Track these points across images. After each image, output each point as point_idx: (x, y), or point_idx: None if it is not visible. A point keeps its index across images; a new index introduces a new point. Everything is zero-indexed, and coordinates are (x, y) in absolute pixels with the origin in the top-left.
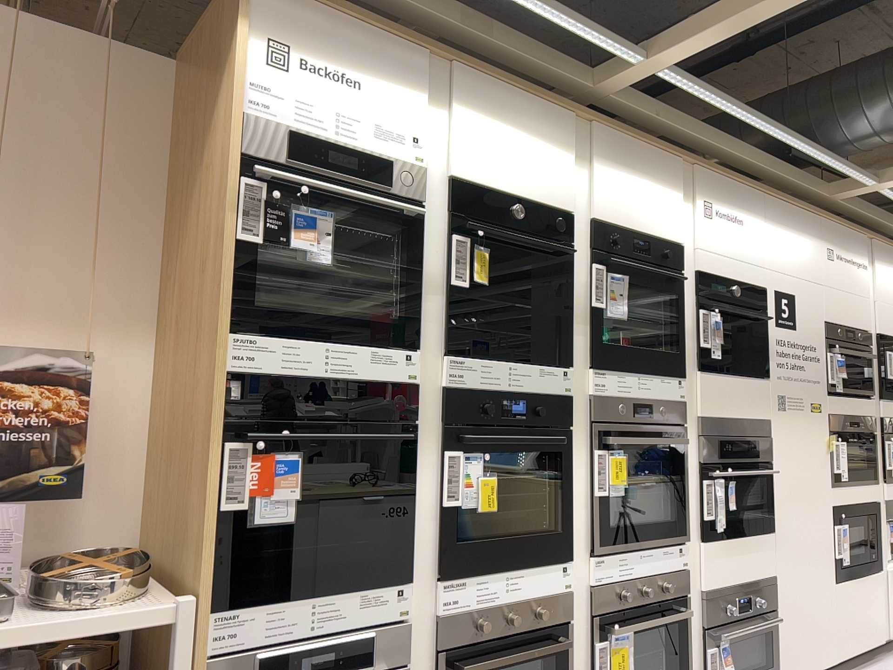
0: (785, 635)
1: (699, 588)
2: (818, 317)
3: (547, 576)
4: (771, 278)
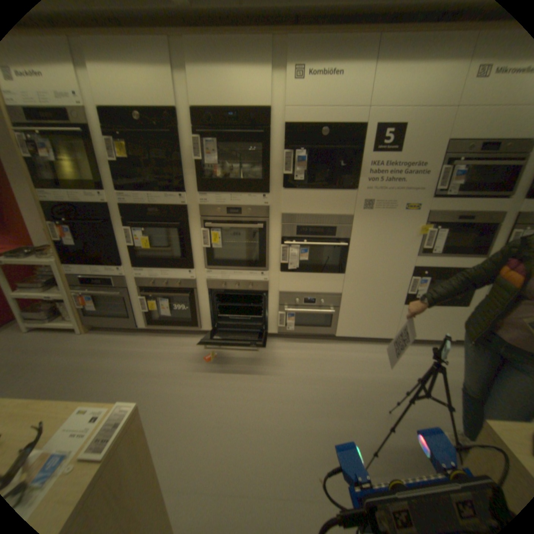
0: (345, 320)
1: (278, 290)
2: (442, 137)
3: (181, 273)
4: (376, 113)
